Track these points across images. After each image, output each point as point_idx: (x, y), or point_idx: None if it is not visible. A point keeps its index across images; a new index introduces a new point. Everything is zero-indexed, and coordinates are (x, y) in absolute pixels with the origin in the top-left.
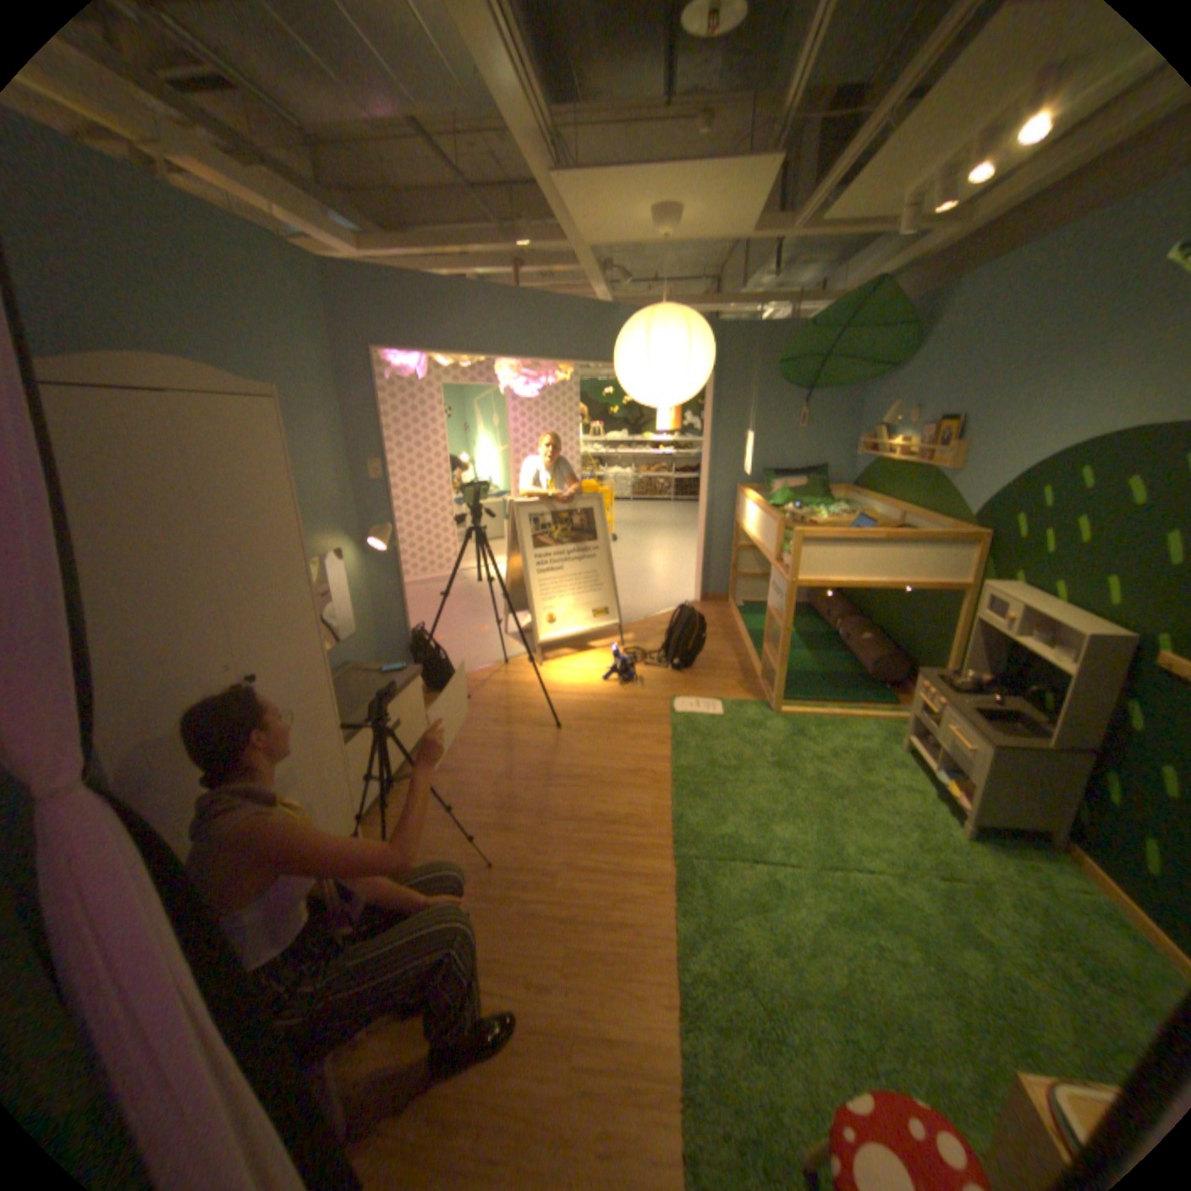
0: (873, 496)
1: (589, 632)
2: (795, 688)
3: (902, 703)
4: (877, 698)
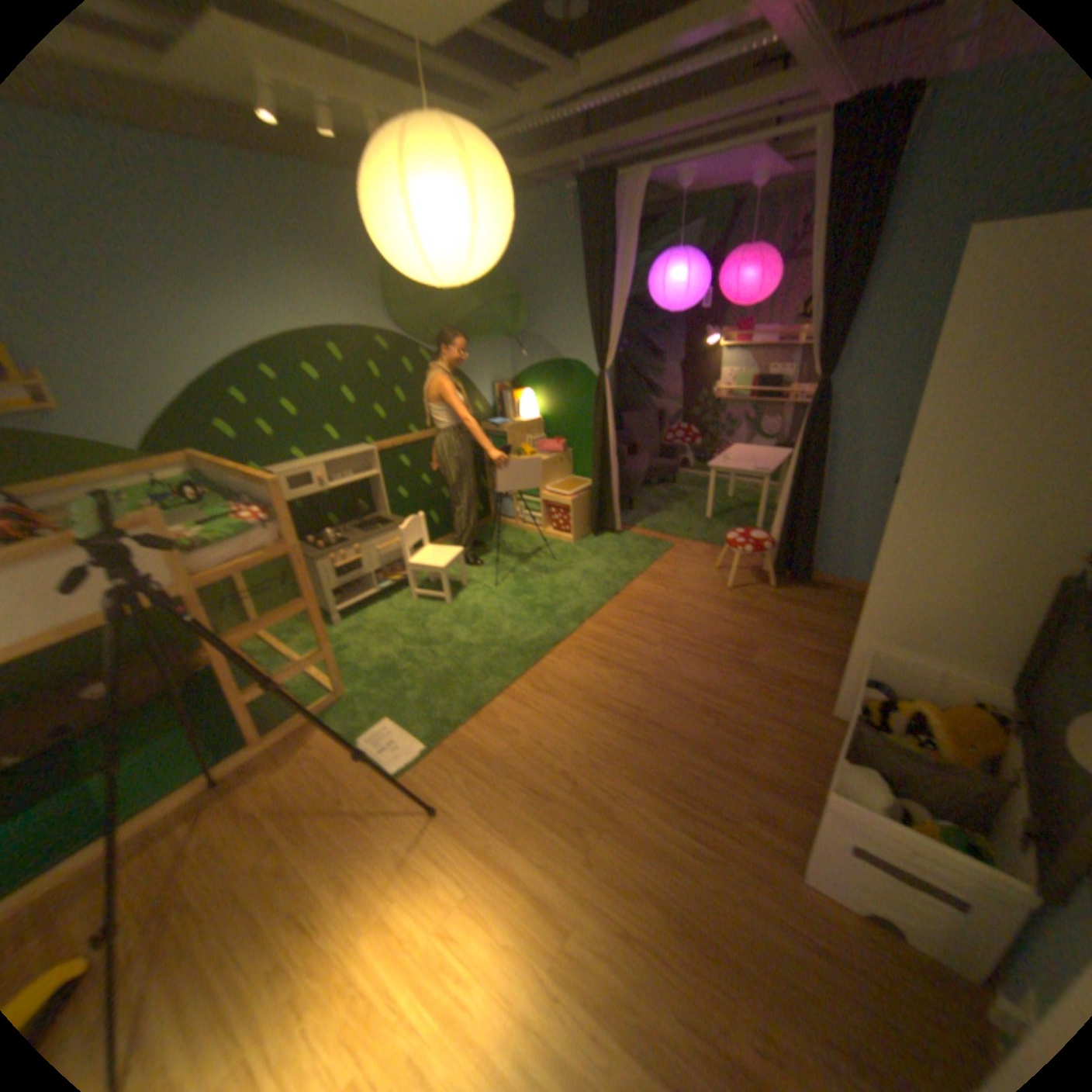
0: None
1: None
2: (251, 719)
3: None
4: None
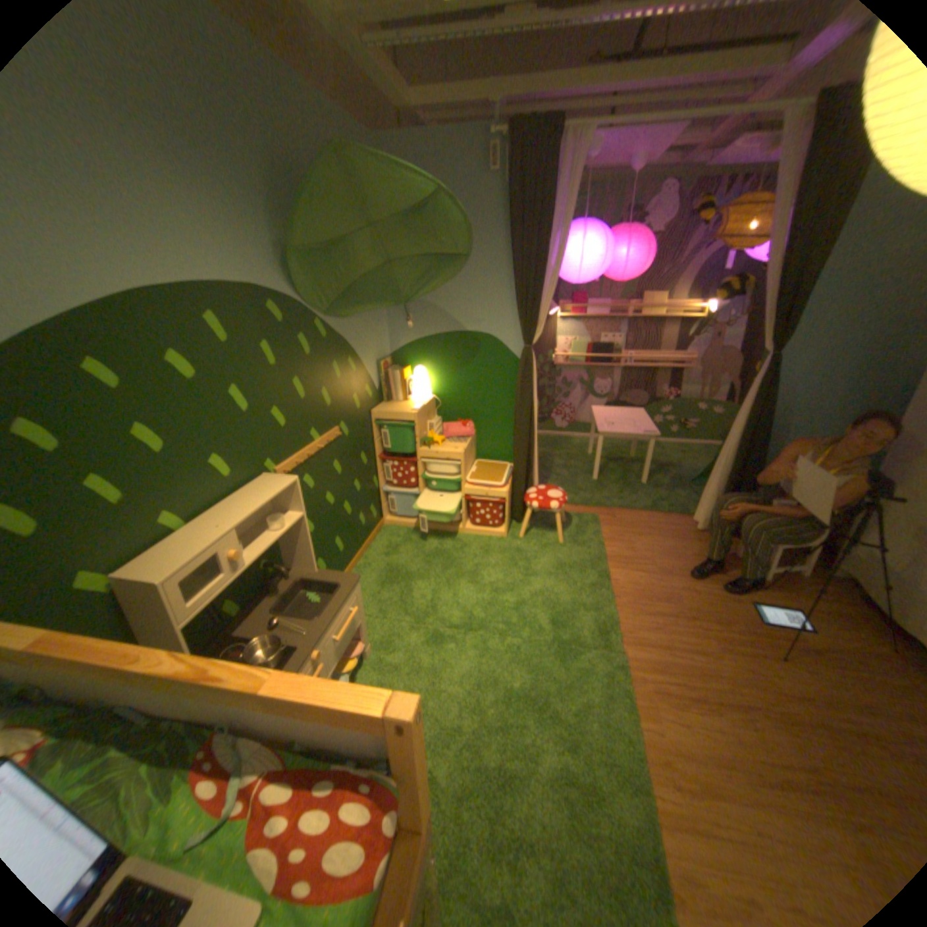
0: None
1: None
2: None
3: None
4: None
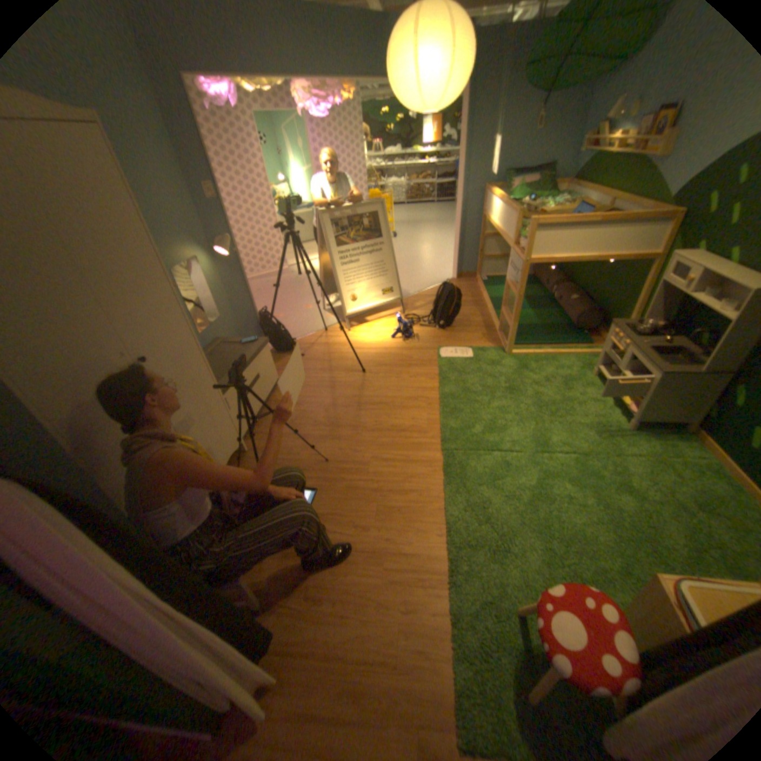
0: (590, 187)
1: (380, 305)
2: (521, 336)
3: (593, 342)
4: (577, 340)
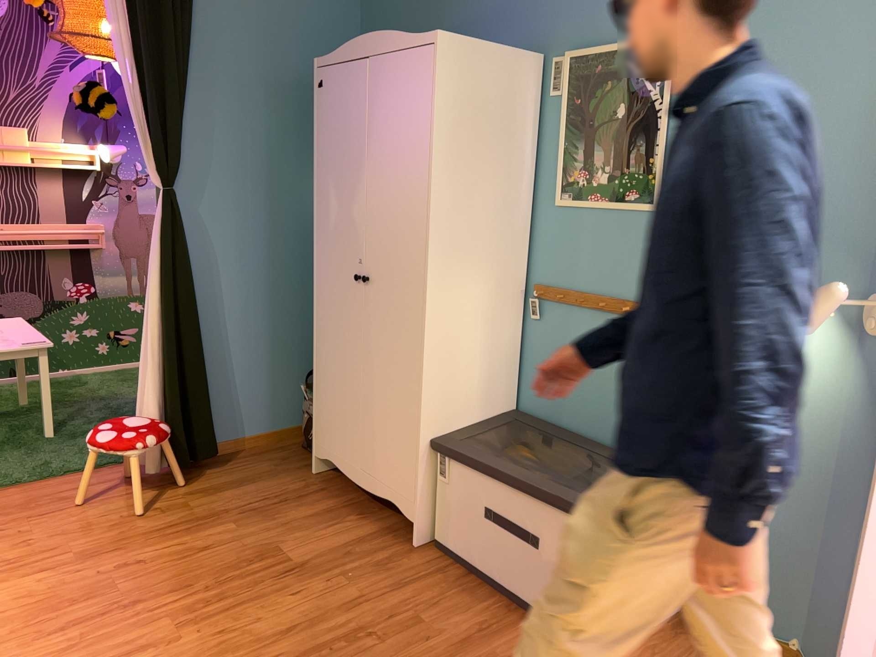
0: None
1: None
2: None
3: None
4: None
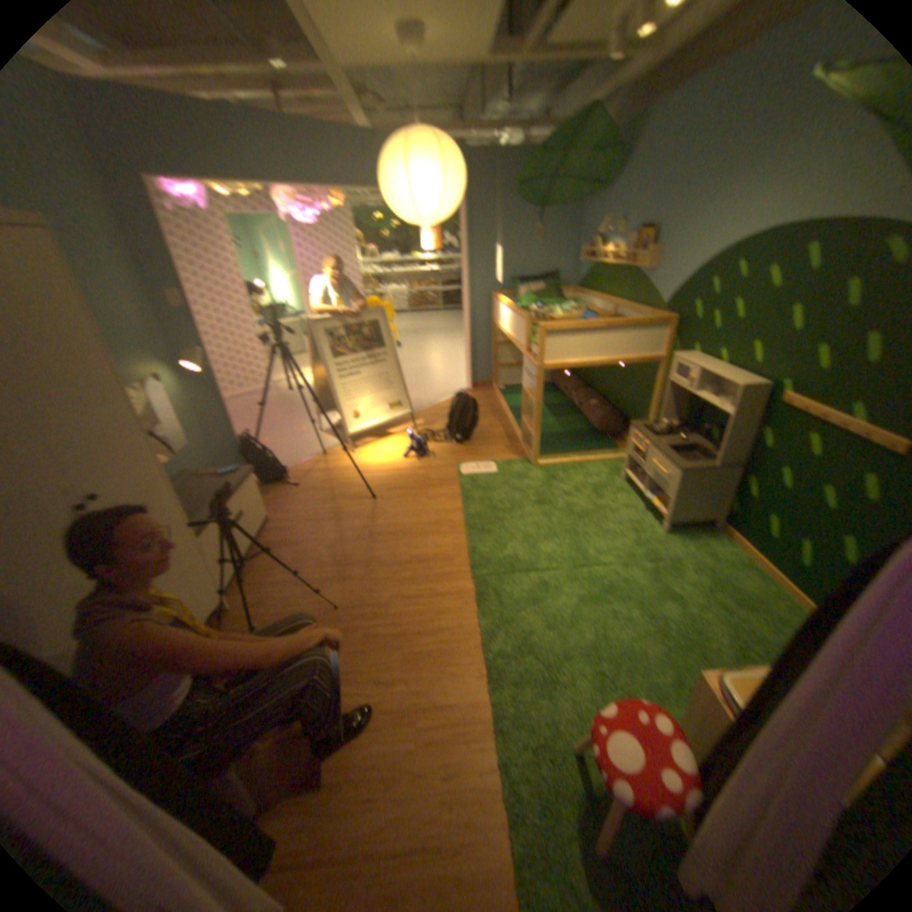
0: (594, 296)
1: (390, 422)
2: (547, 446)
3: (619, 448)
4: (603, 446)
